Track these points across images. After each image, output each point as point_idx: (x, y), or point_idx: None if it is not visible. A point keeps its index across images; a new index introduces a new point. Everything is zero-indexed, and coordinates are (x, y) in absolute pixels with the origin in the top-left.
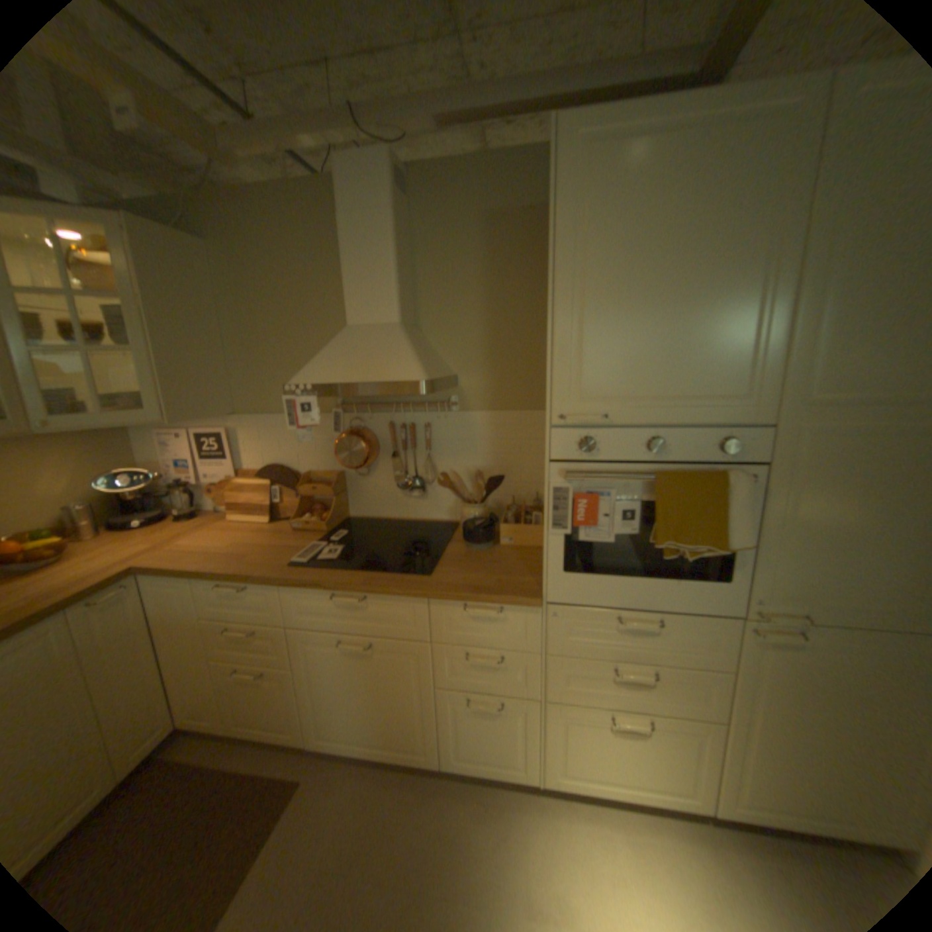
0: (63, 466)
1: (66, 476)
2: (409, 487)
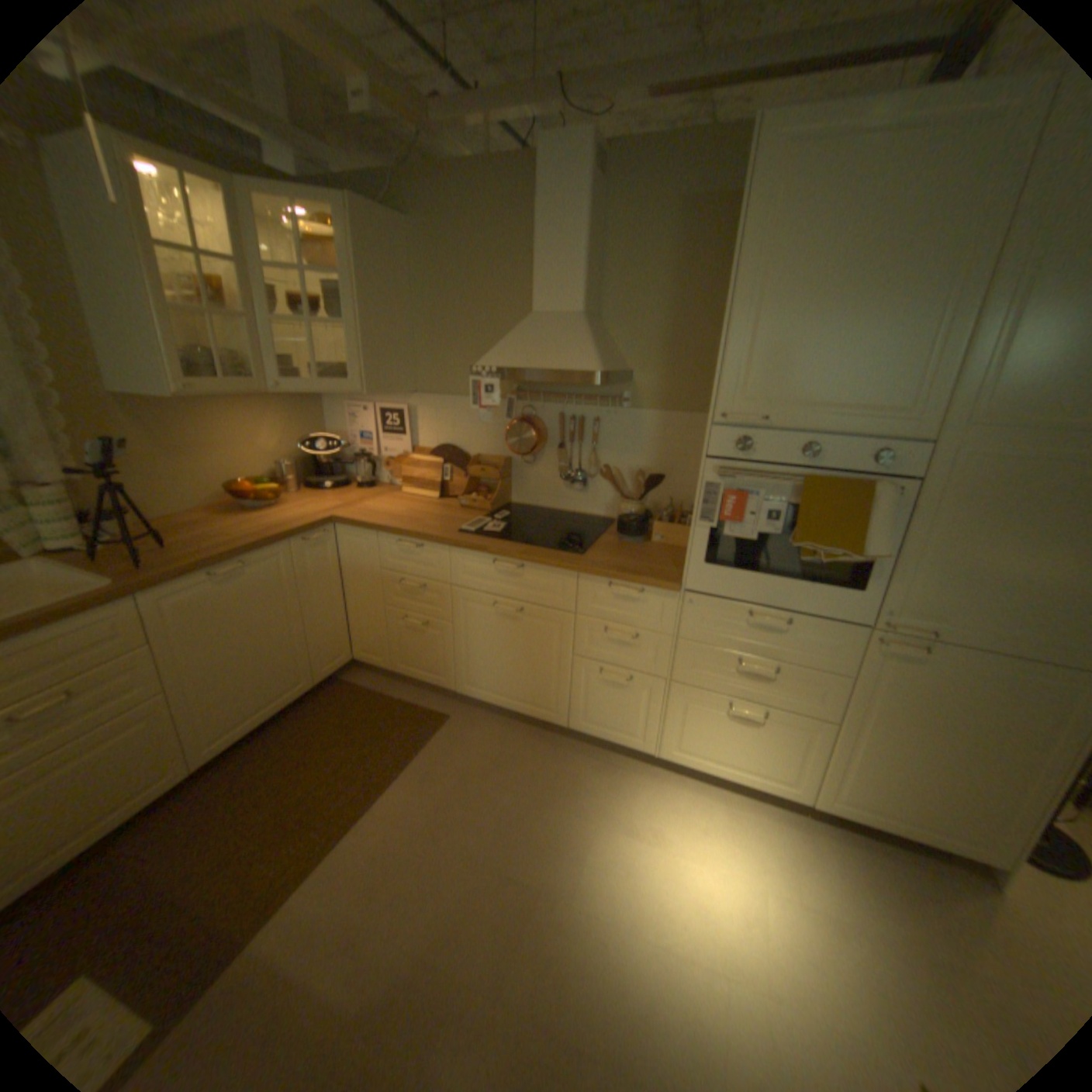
0: (275, 427)
1: (276, 437)
2: (569, 480)
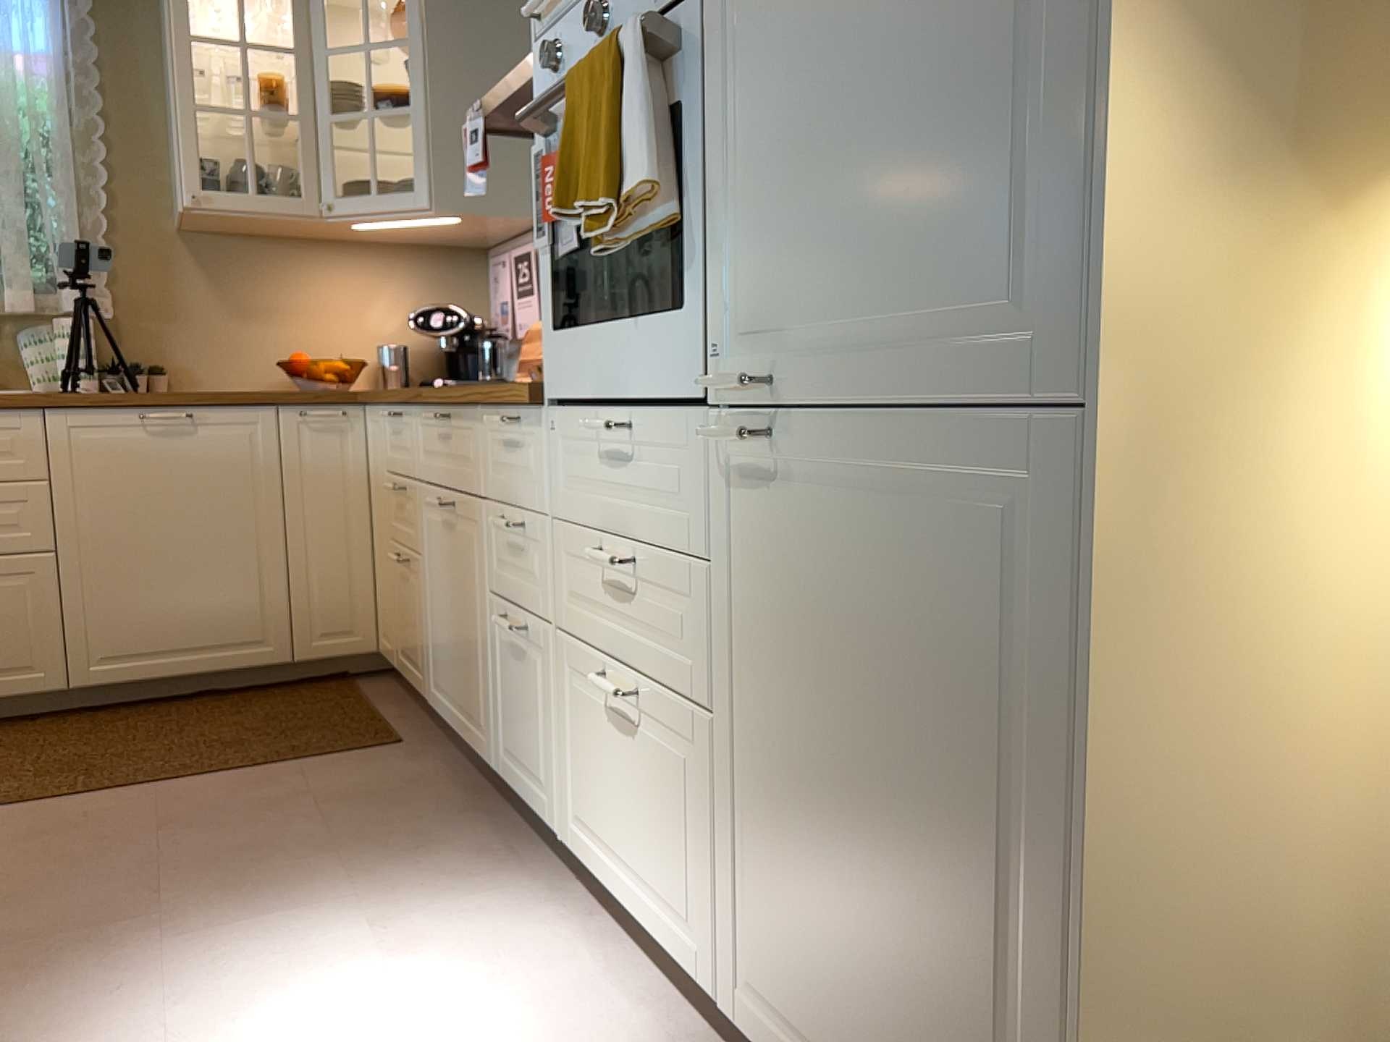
0: (399, 297)
1: (399, 311)
2: None
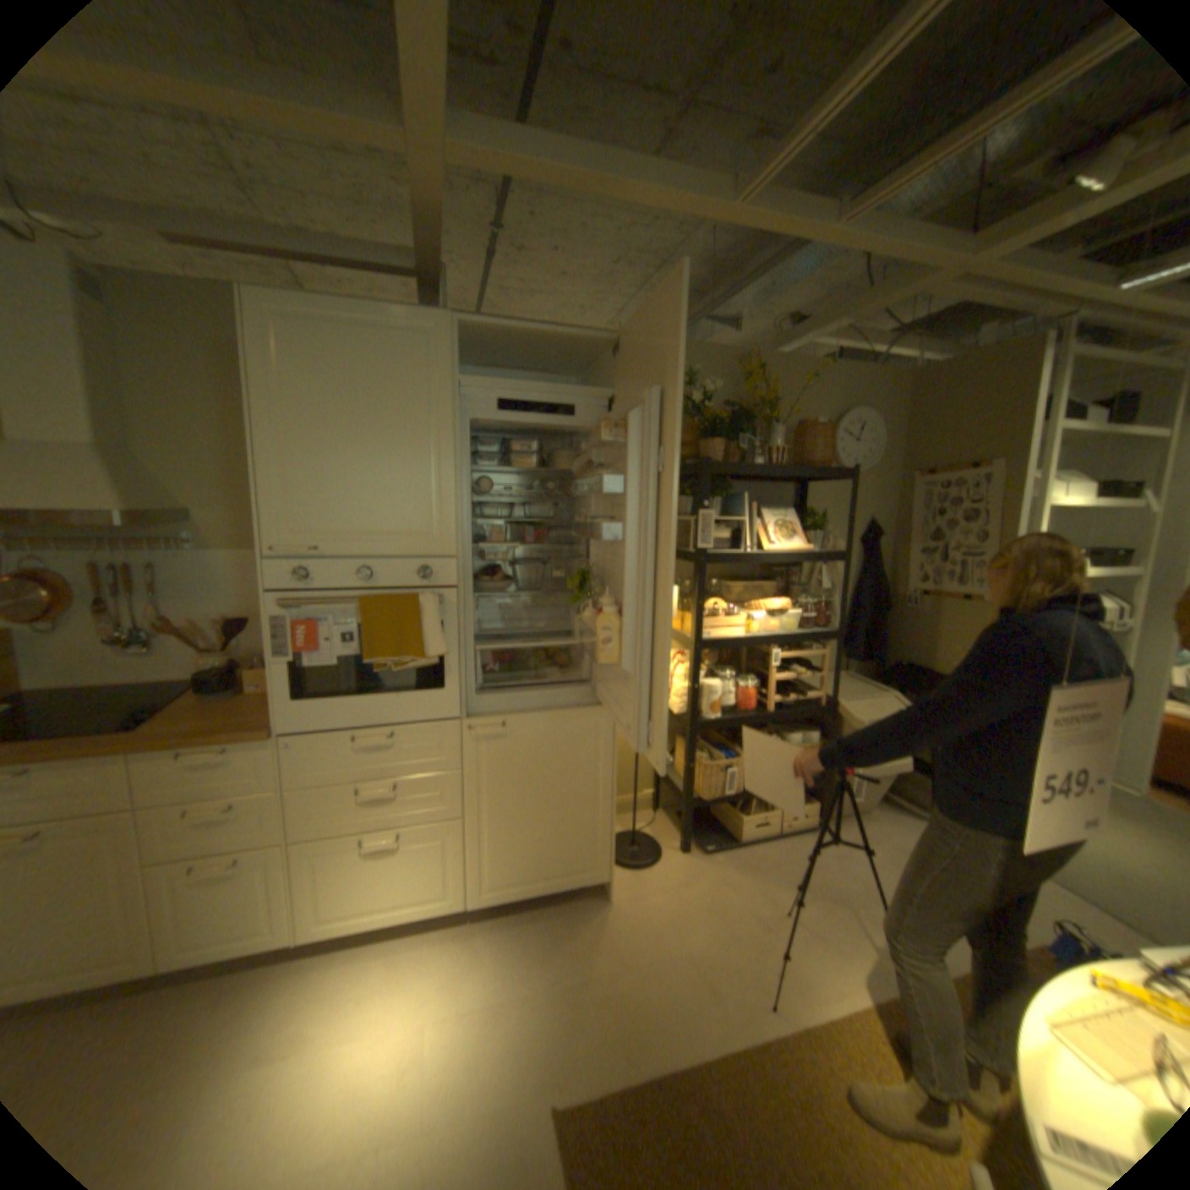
0: None
1: None
2: (119, 644)
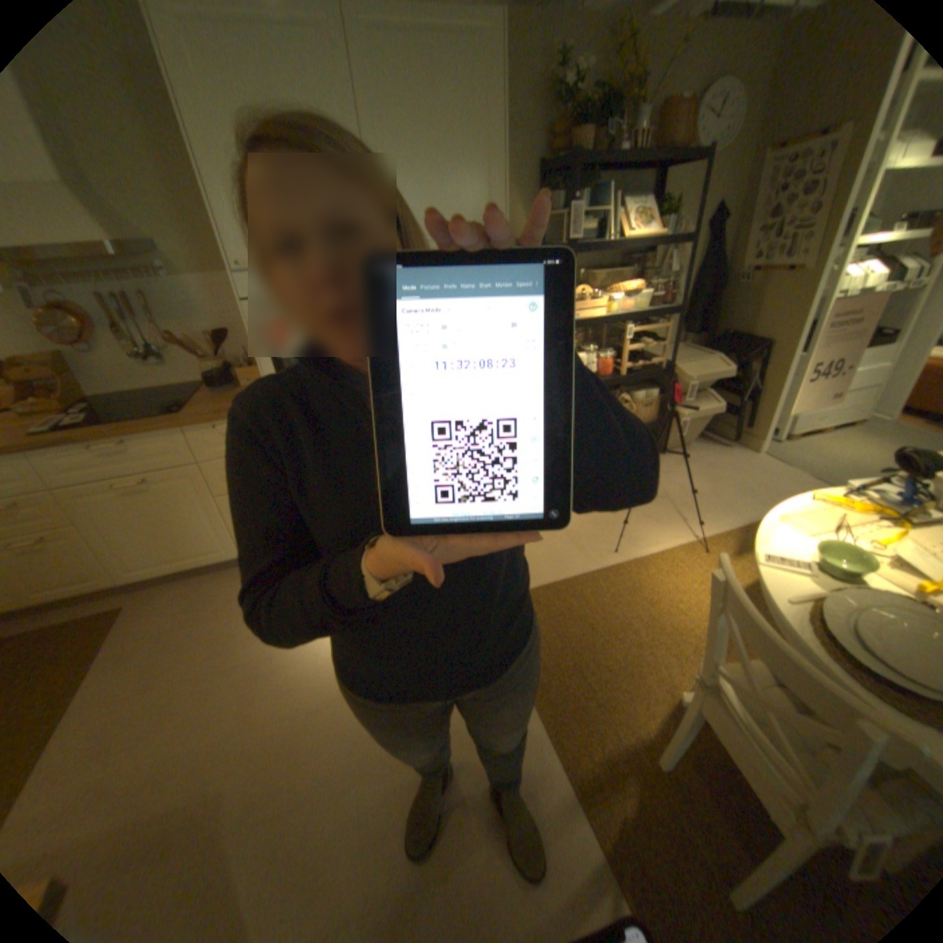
0: None
1: None
2: (138, 356)
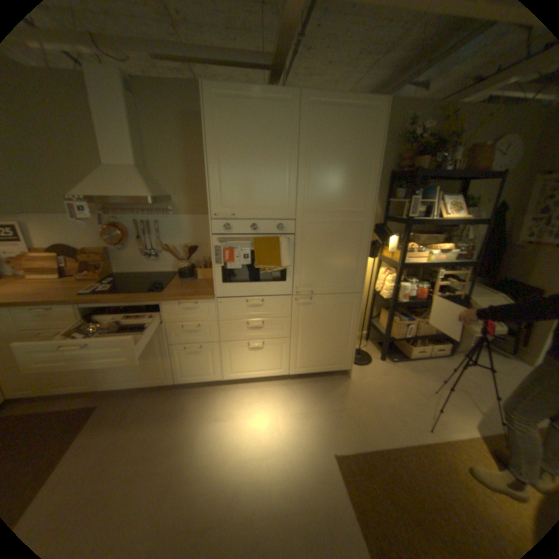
0: None
1: None
2: (148, 255)
